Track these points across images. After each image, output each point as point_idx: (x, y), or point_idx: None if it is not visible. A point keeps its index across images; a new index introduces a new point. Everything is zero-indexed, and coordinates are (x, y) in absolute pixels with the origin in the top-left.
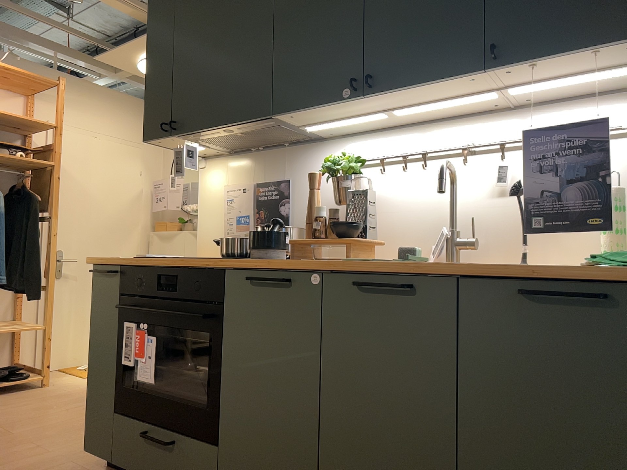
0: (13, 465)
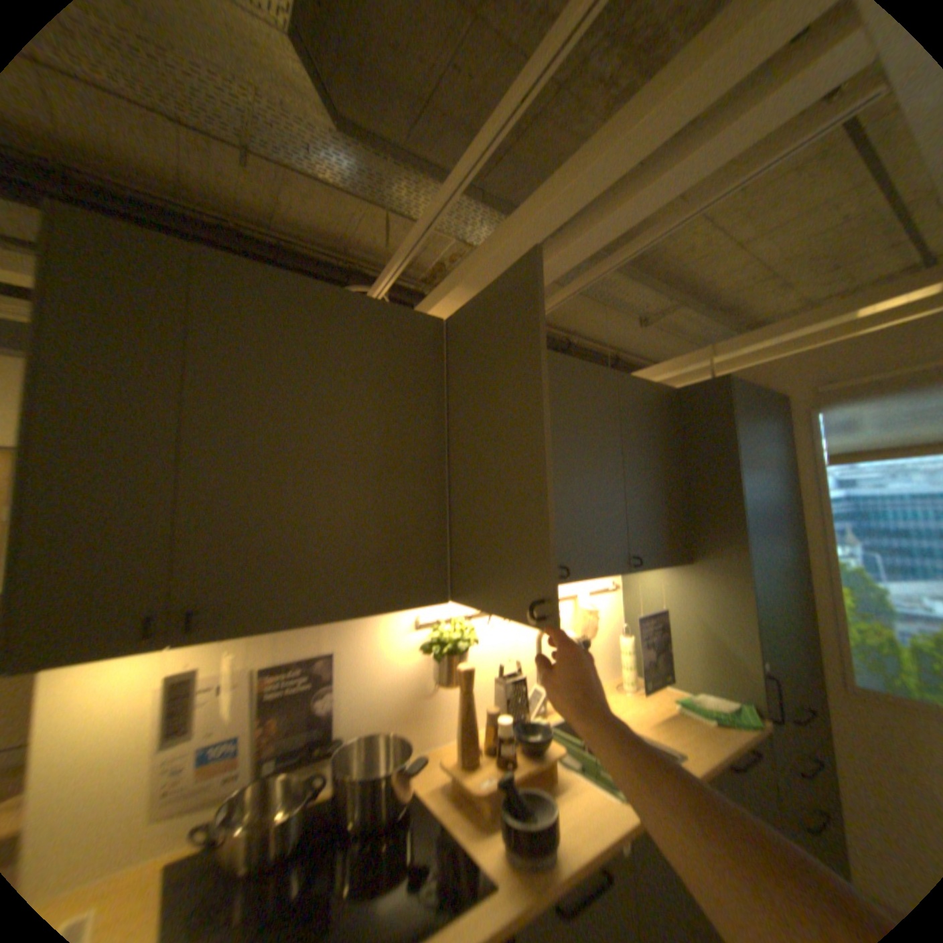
0: None
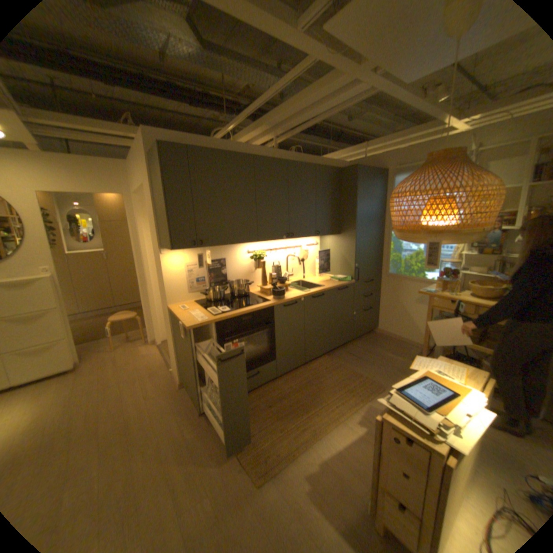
0: (164, 459)
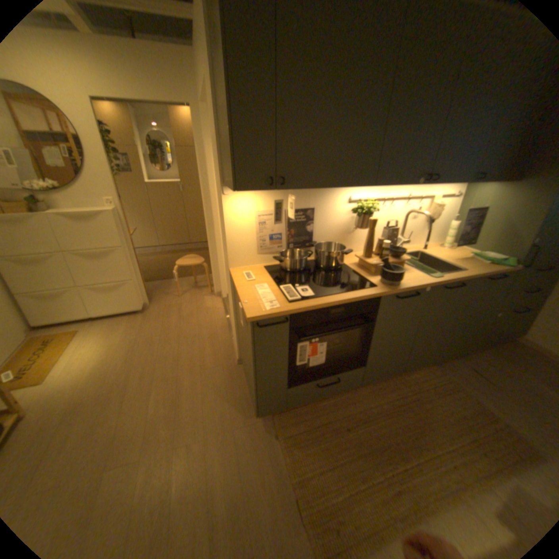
0: (209, 466)
